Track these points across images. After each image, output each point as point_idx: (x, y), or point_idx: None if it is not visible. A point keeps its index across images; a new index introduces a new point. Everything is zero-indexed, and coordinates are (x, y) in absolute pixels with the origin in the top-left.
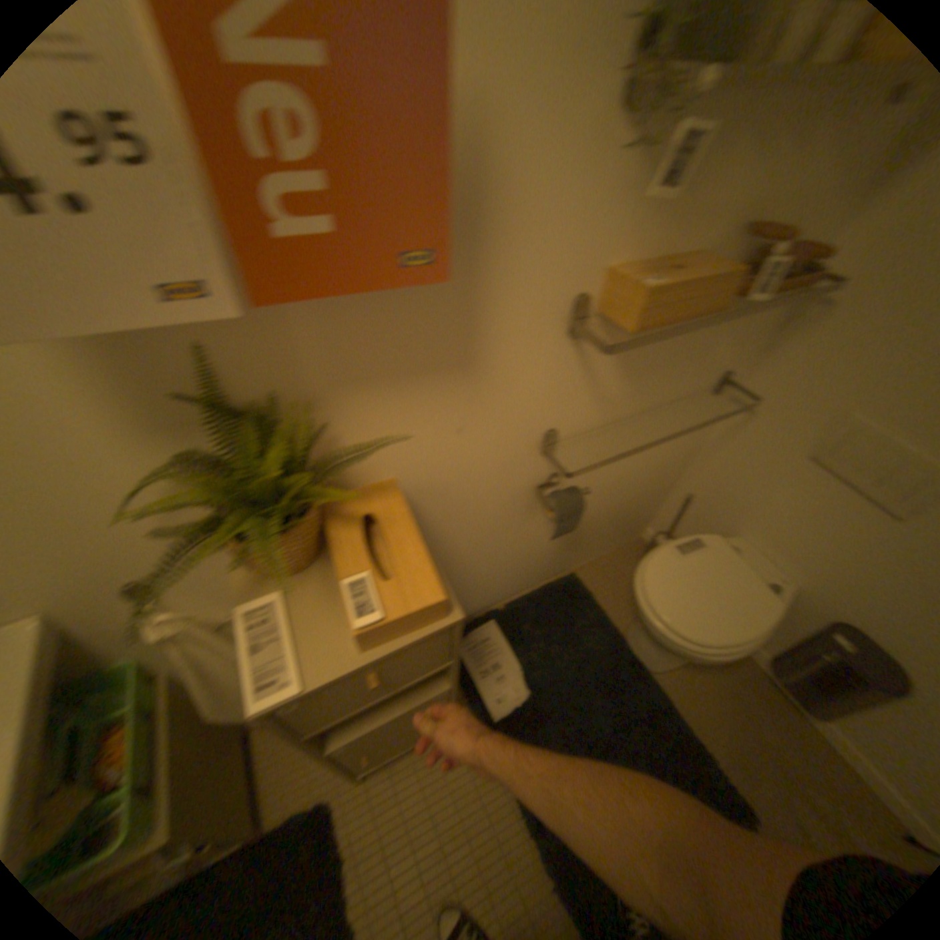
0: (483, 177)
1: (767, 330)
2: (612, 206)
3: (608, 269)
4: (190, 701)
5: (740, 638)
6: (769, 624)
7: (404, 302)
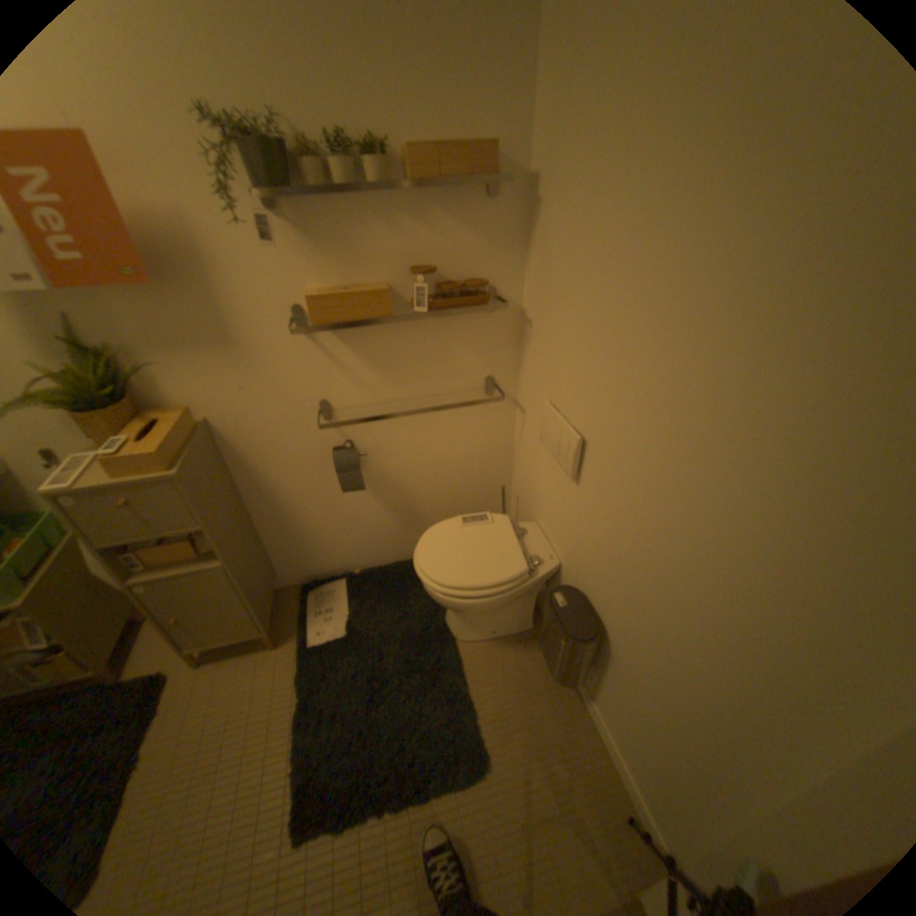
0: (193, 243)
1: (507, 347)
2: (288, 257)
3: (307, 292)
4: (82, 559)
5: (471, 583)
6: (503, 577)
7: (169, 303)
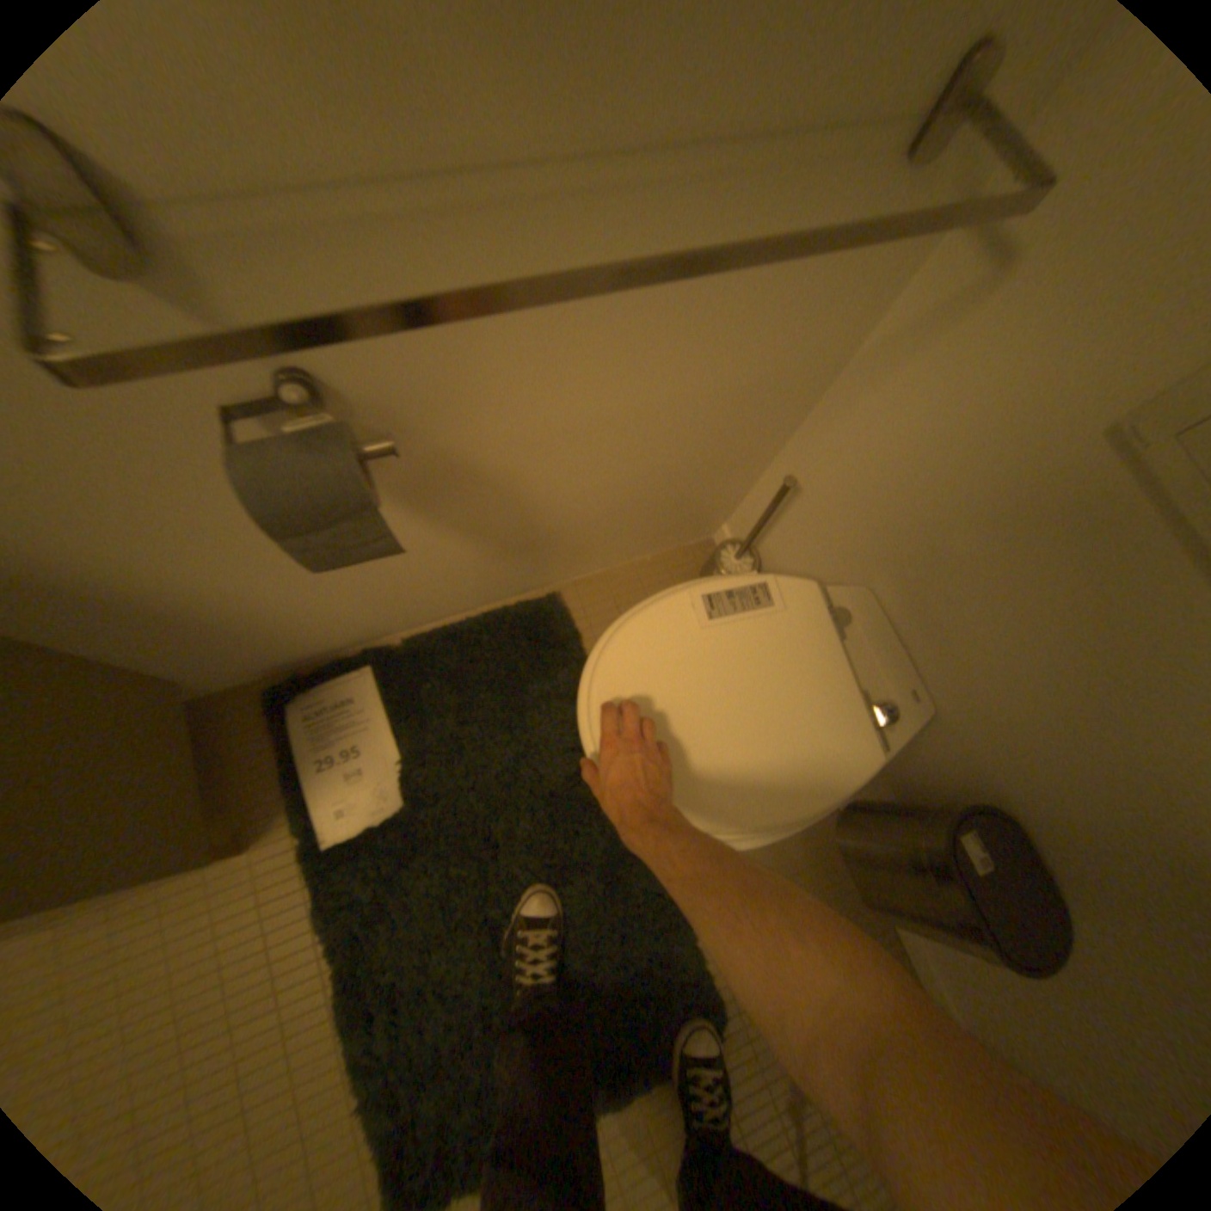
0: None
1: None
2: None
3: None
4: None
5: (761, 822)
6: (838, 794)
7: None
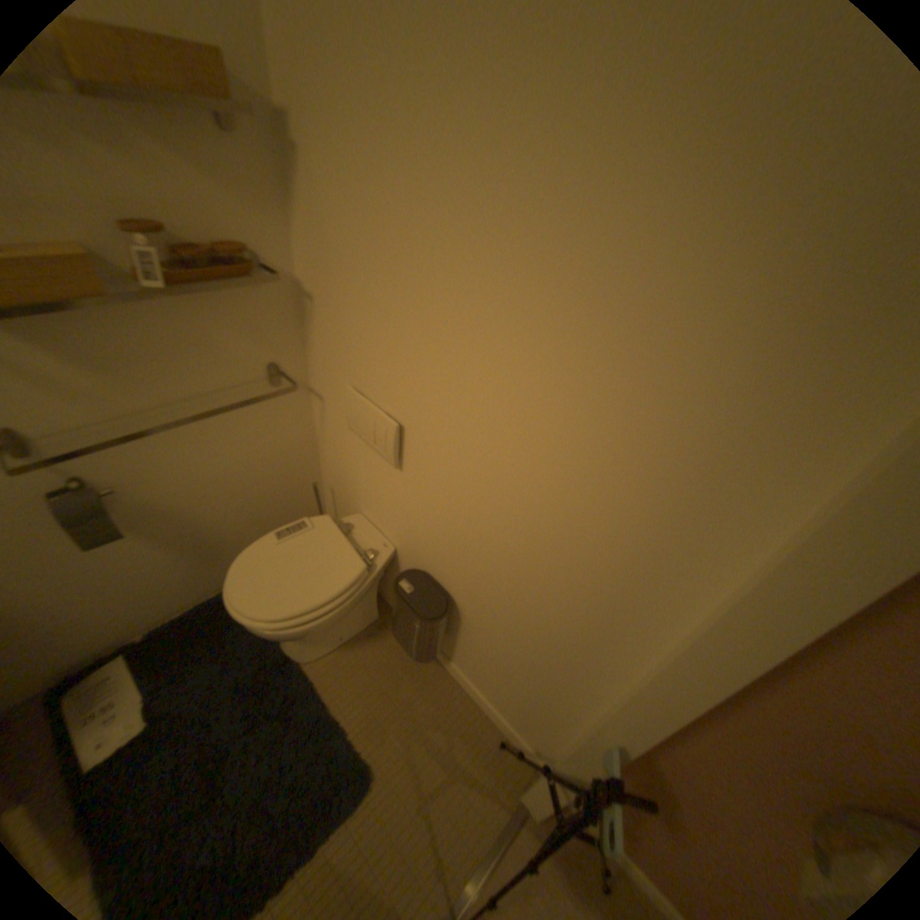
0: None
1: (285, 325)
2: None
3: None
4: None
5: (306, 605)
6: (341, 585)
7: None
